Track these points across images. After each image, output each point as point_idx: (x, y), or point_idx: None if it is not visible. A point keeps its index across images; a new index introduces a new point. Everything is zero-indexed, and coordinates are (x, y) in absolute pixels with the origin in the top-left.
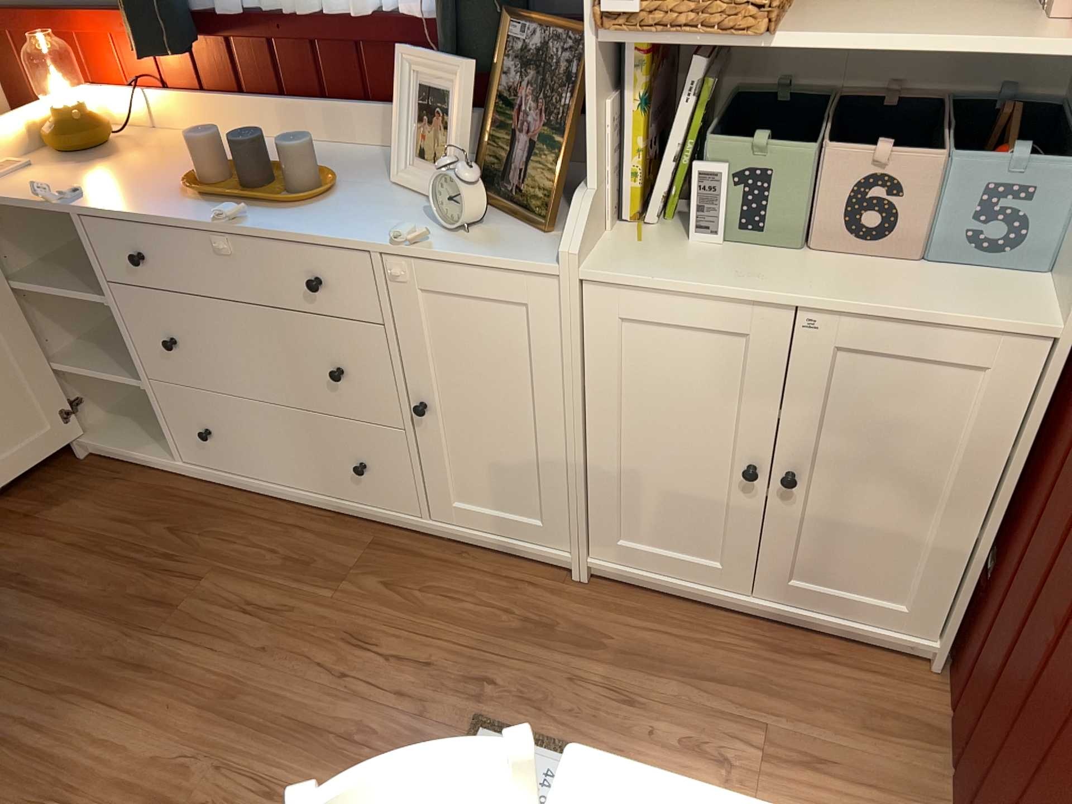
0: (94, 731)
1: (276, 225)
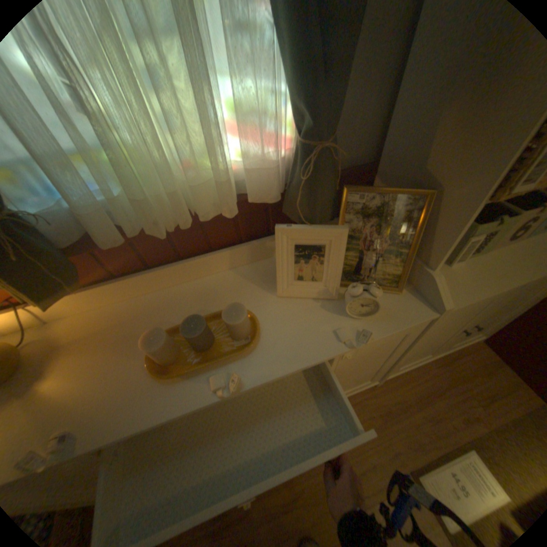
0: None
1: (257, 372)
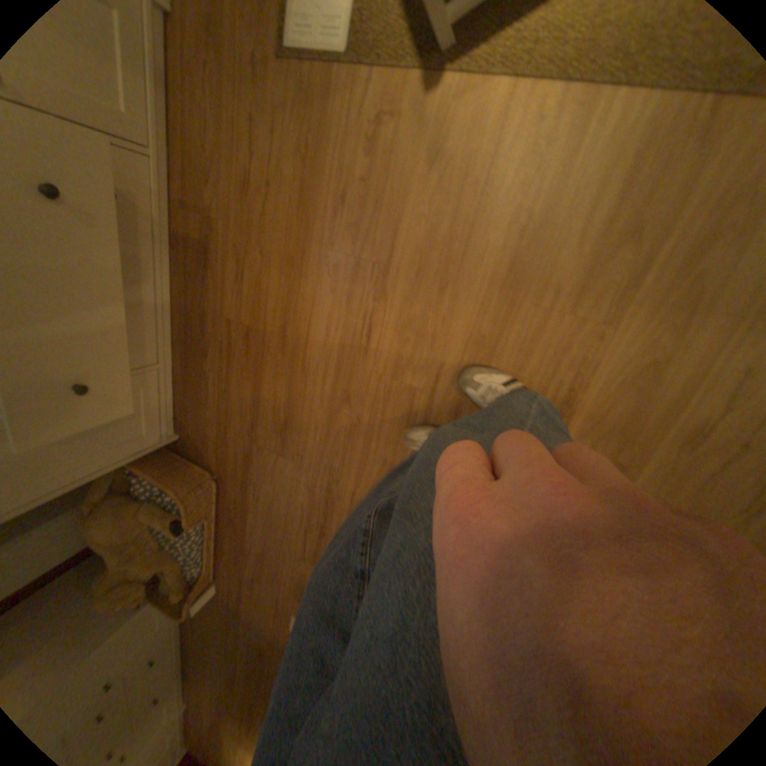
0: (321, 341)
1: None
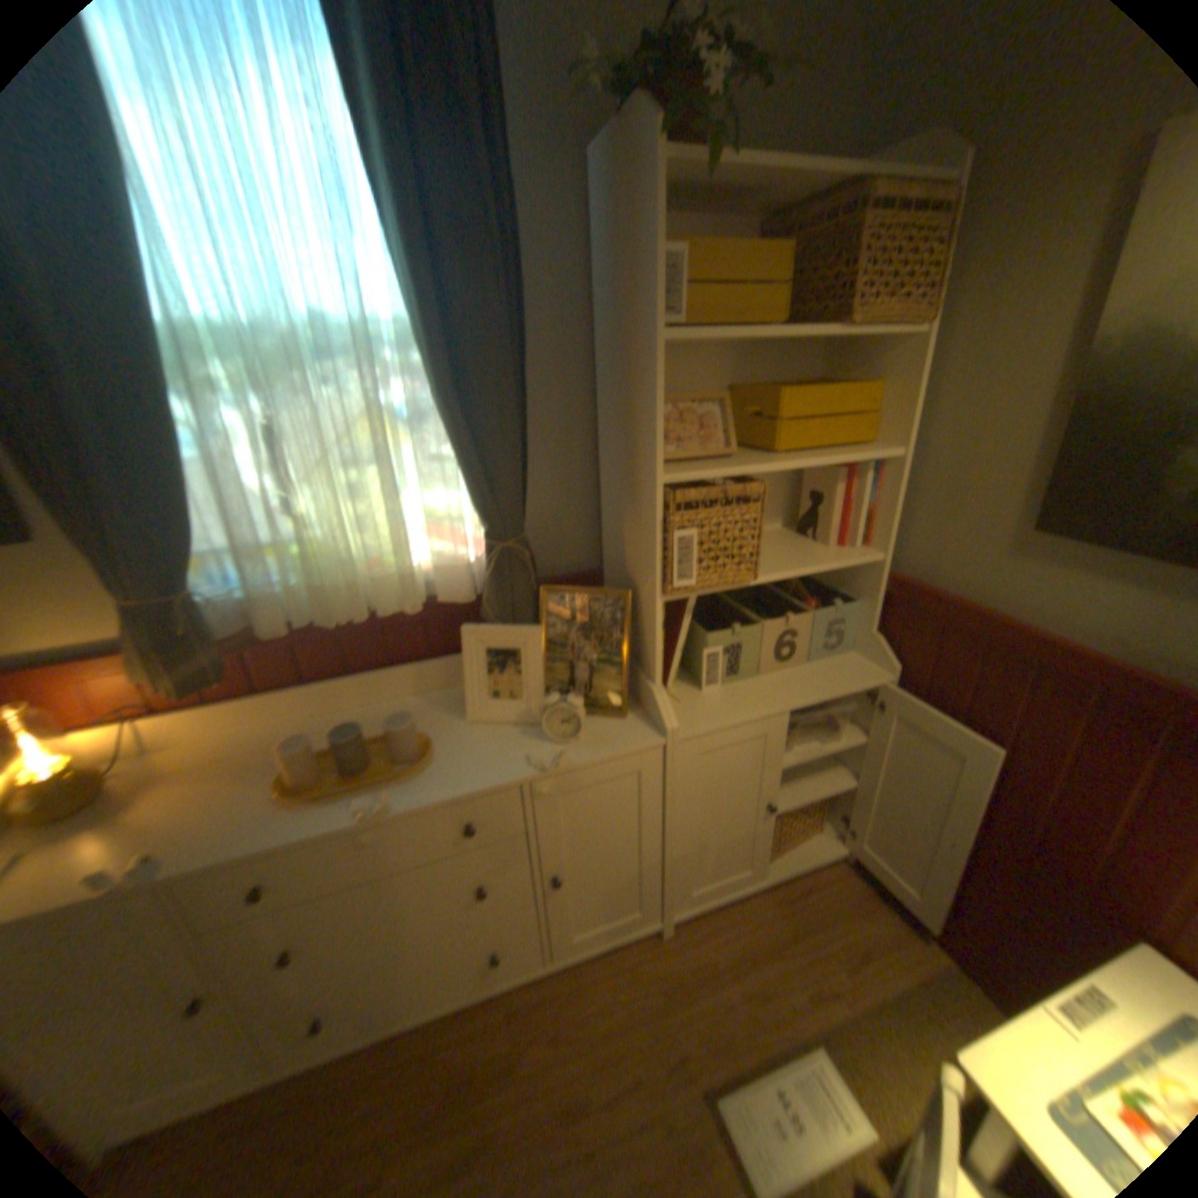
0: None
1: (411, 799)
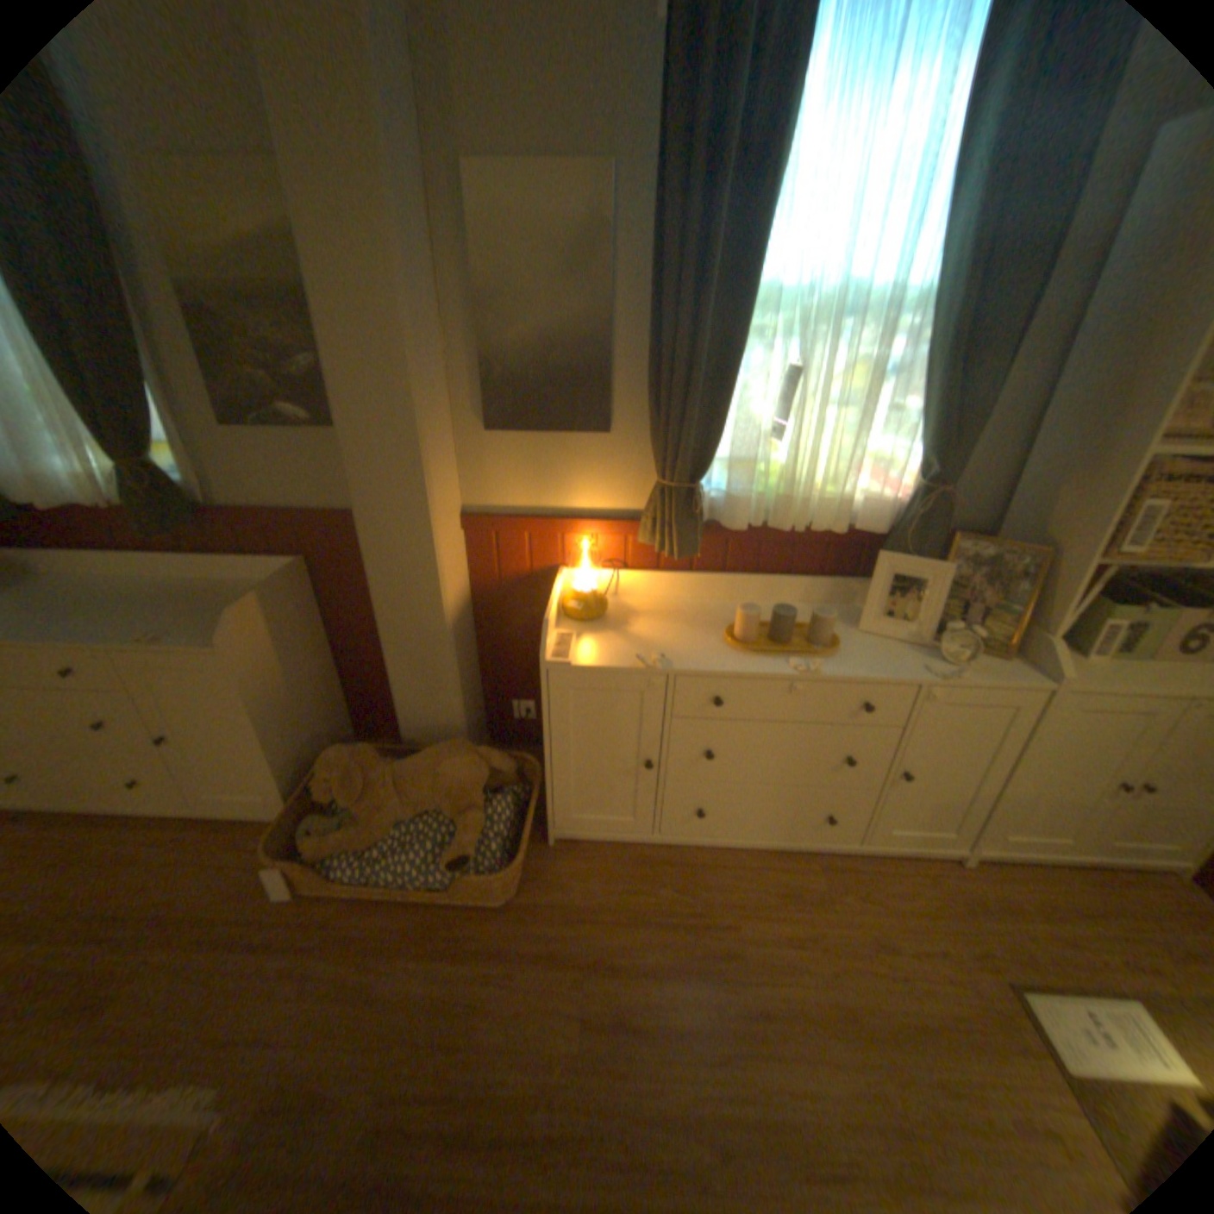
0: (786, 1097)
1: (835, 668)
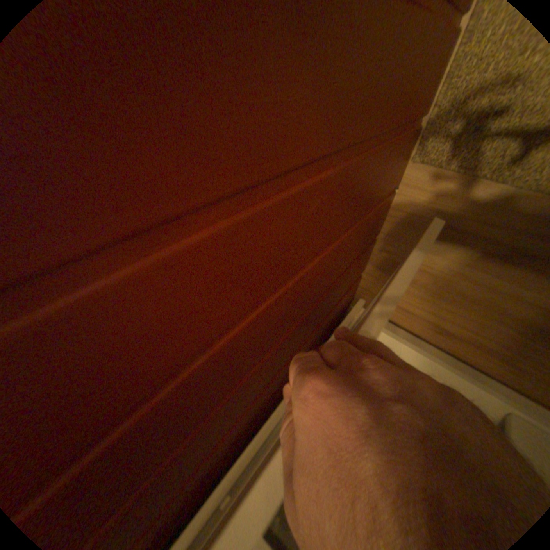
0: None
1: None
